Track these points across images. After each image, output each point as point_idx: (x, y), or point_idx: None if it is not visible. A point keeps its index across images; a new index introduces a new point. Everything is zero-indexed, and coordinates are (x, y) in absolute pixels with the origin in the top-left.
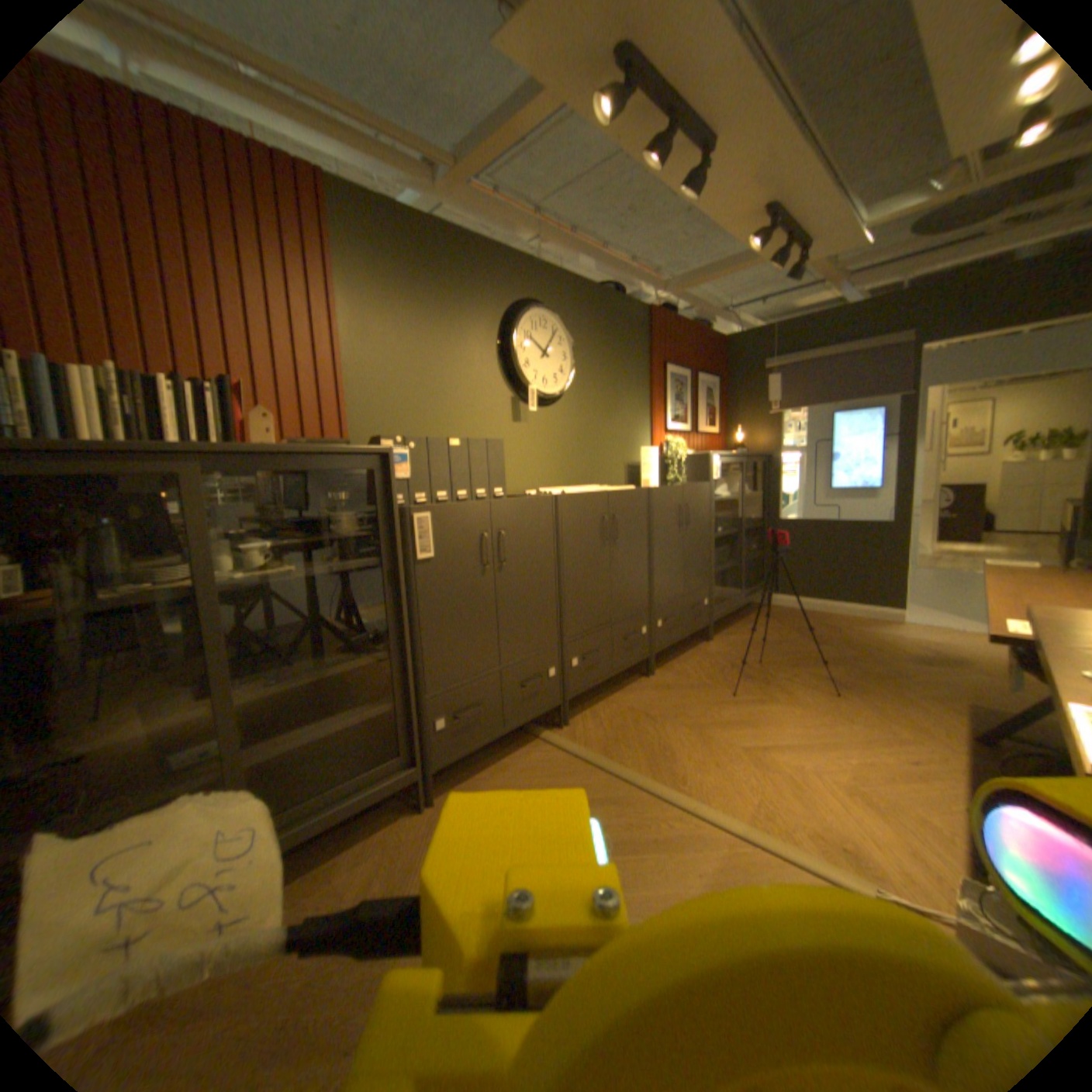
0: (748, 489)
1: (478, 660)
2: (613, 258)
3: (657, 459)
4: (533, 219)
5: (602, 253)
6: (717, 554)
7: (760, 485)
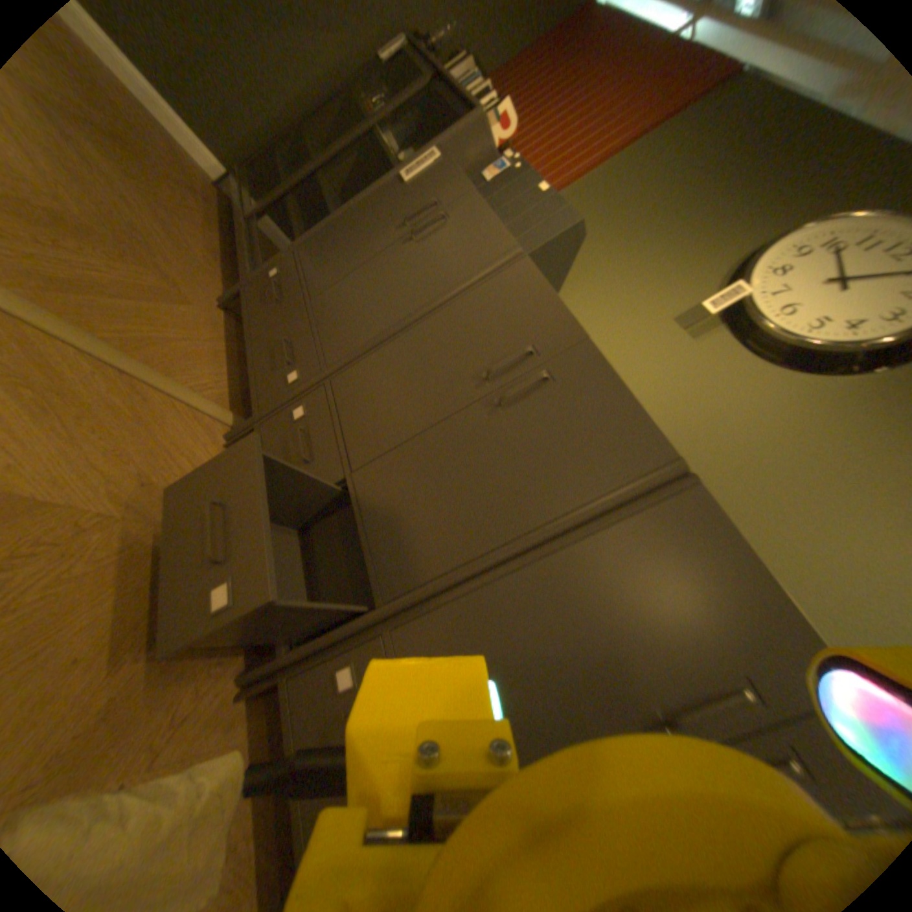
0: None
1: (316, 276)
2: None
3: None
4: None
5: None
6: None
7: None
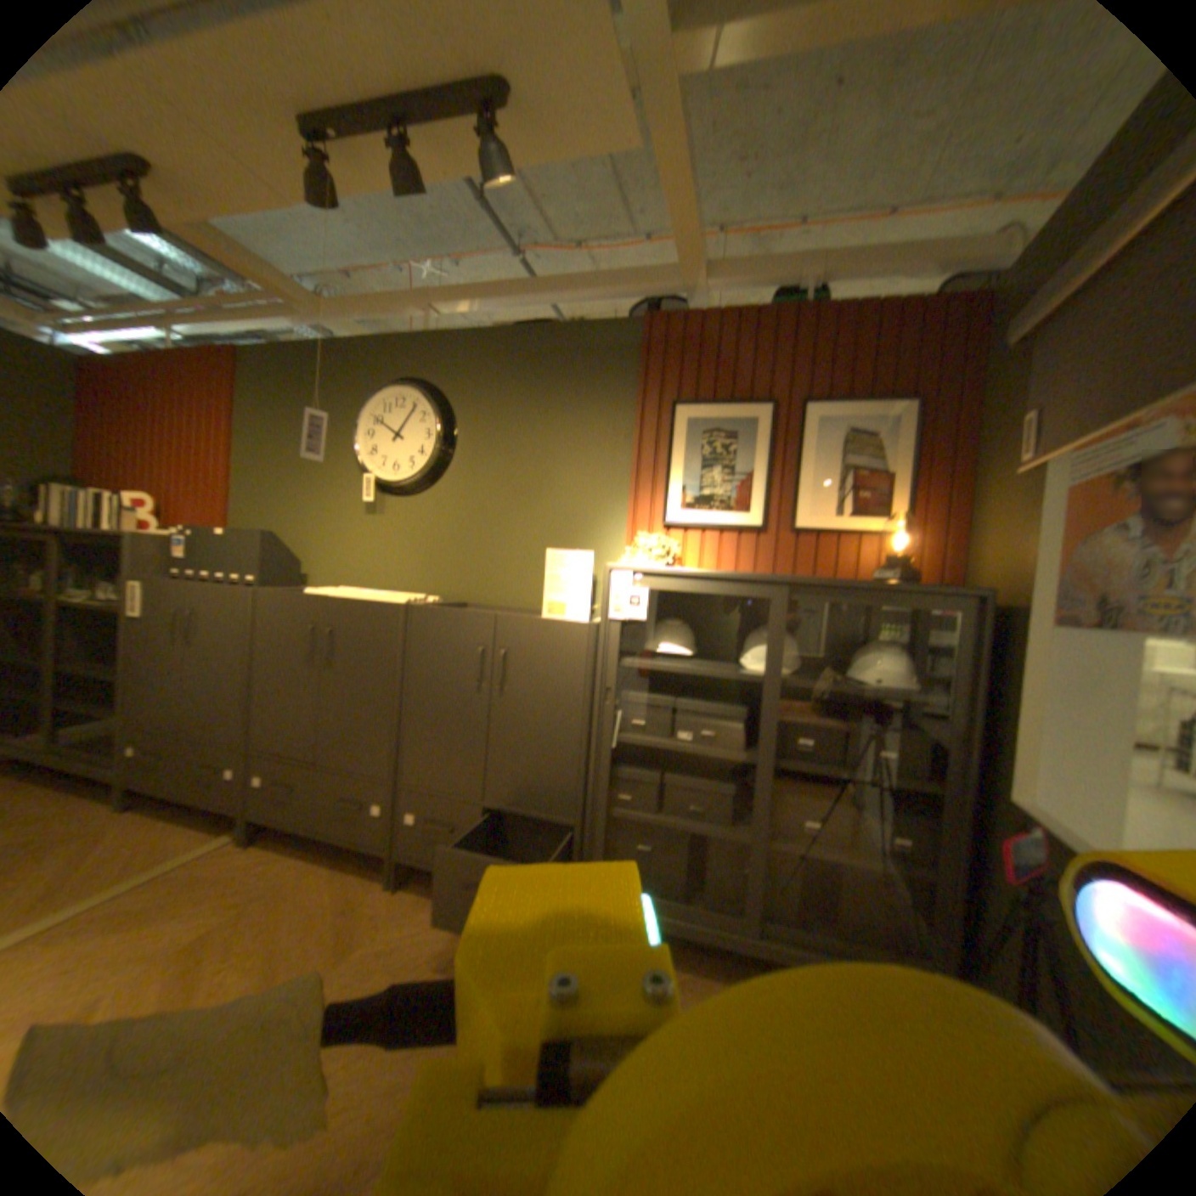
0: (897, 681)
1: (161, 717)
2: (542, 281)
3: (589, 571)
4: (405, 294)
5: (519, 283)
6: (660, 785)
7: (974, 681)
